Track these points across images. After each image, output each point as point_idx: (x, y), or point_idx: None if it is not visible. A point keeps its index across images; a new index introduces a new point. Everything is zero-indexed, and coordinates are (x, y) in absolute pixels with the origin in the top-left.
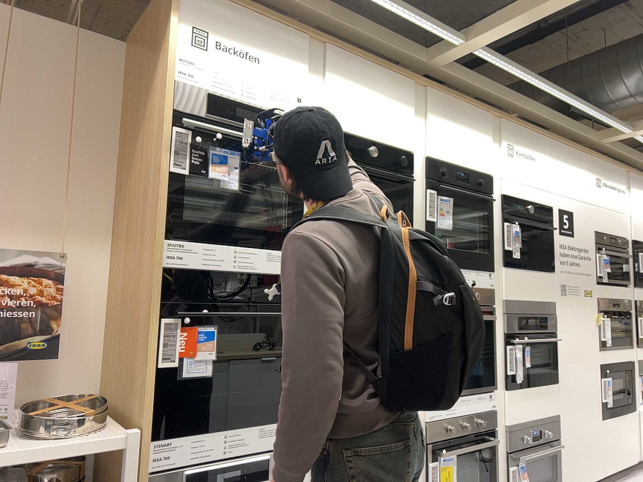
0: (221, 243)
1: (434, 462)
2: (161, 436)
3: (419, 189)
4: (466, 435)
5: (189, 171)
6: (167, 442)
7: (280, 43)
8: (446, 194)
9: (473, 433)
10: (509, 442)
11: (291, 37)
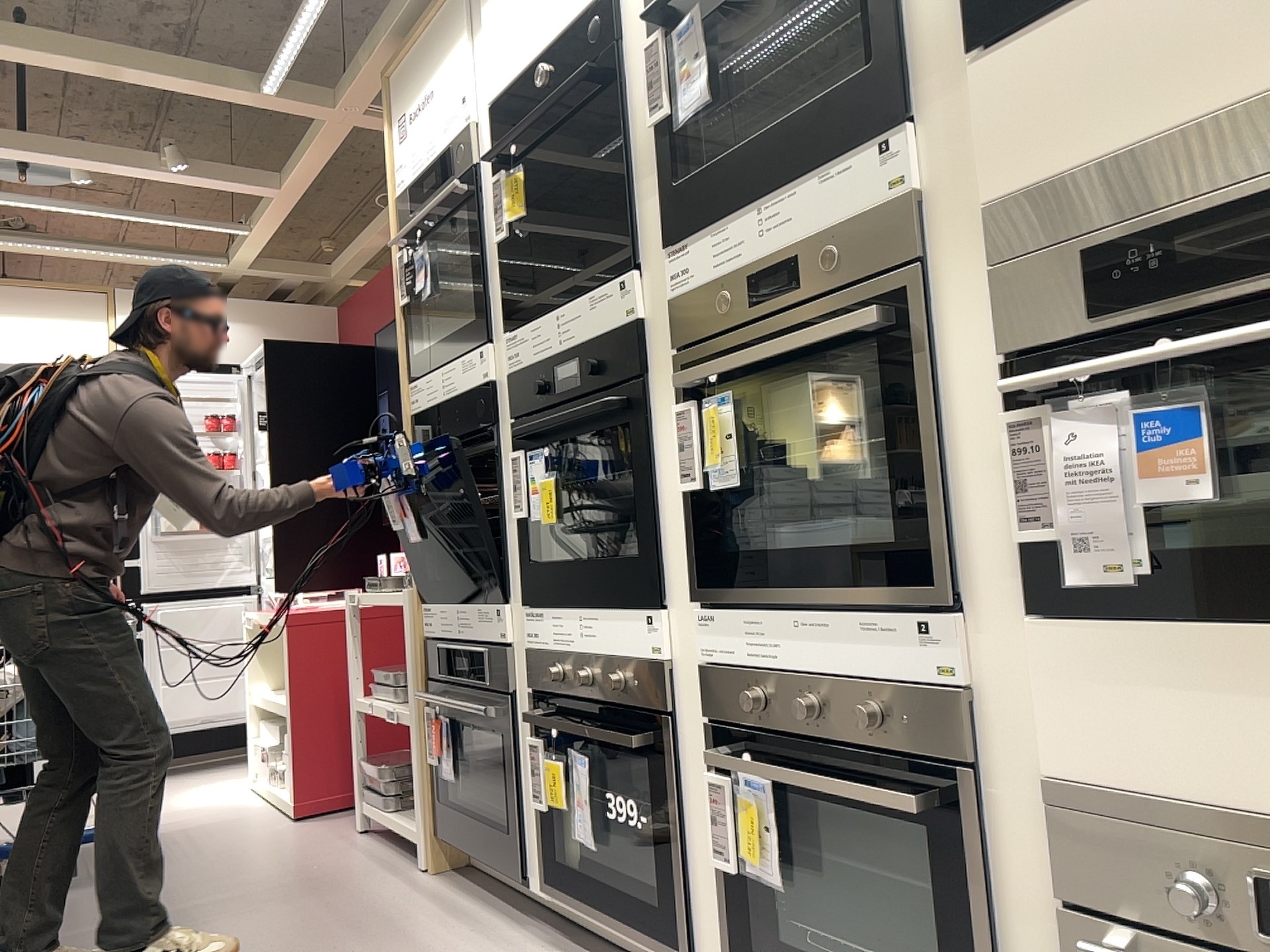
0: (433, 368)
1: (723, 776)
2: (430, 602)
3: (634, 62)
4: (845, 749)
5: (406, 296)
6: (428, 608)
7: (441, 40)
8: (690, 5)
9: (861, 747)
10: (1058, 857)
11: (447, 14)
